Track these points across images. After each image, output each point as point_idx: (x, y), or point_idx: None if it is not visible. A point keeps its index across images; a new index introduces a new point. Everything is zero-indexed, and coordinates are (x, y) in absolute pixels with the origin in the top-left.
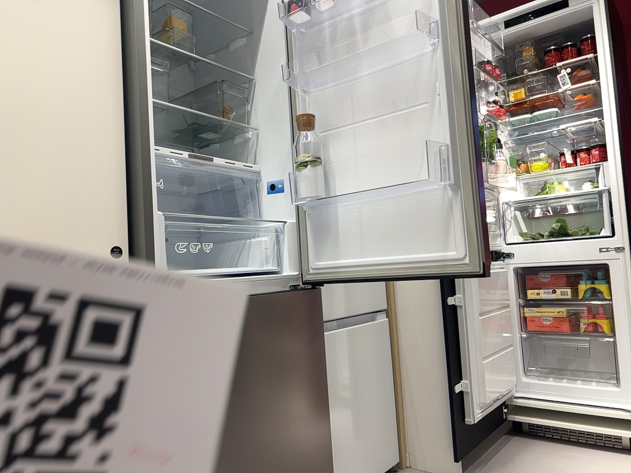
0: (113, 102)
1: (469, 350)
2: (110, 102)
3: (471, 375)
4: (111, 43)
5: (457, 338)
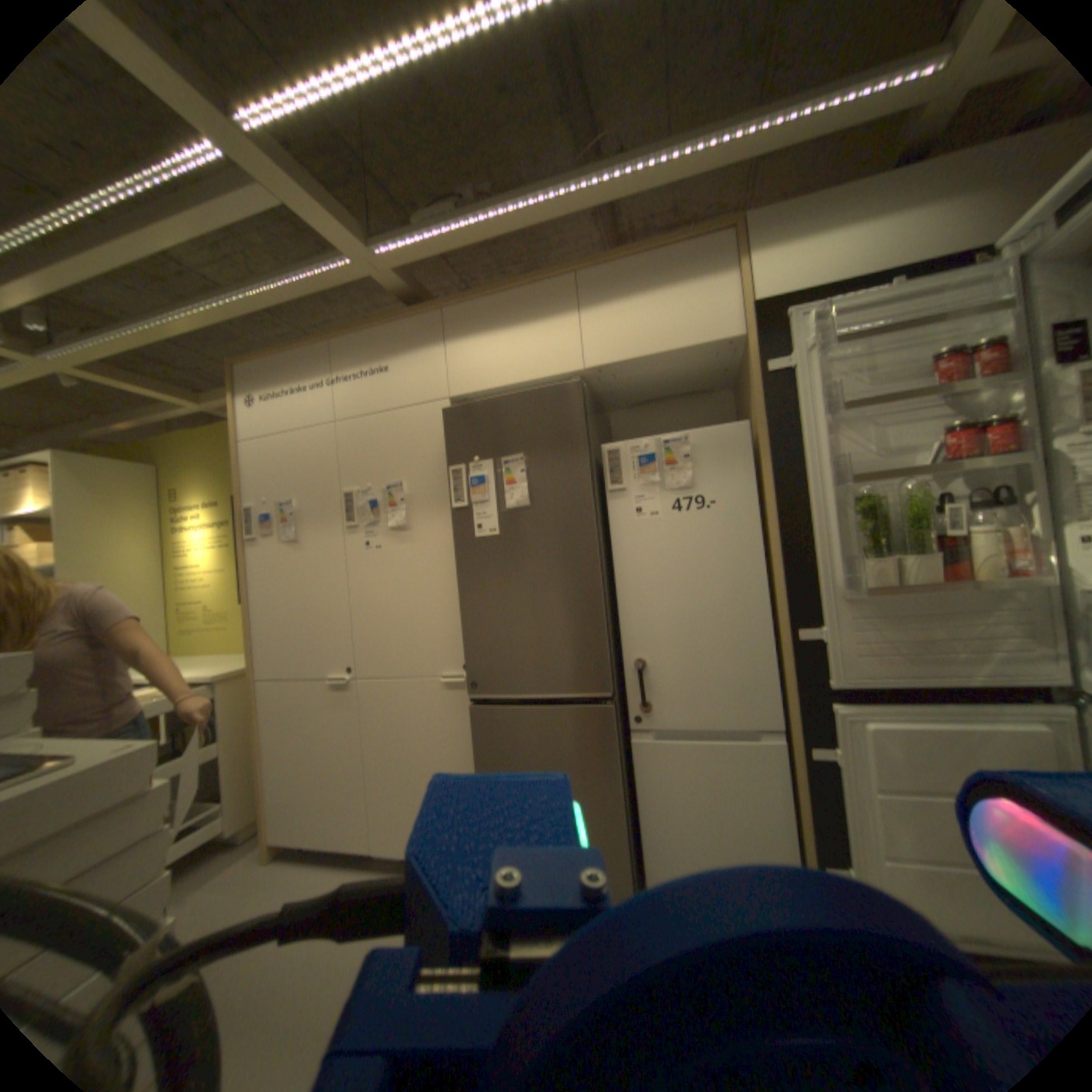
0: (459, 580)
1: (854, 833)
2: (458, 580)
3: (858, 869)
4: (456, 545)
5: (839, 808)
